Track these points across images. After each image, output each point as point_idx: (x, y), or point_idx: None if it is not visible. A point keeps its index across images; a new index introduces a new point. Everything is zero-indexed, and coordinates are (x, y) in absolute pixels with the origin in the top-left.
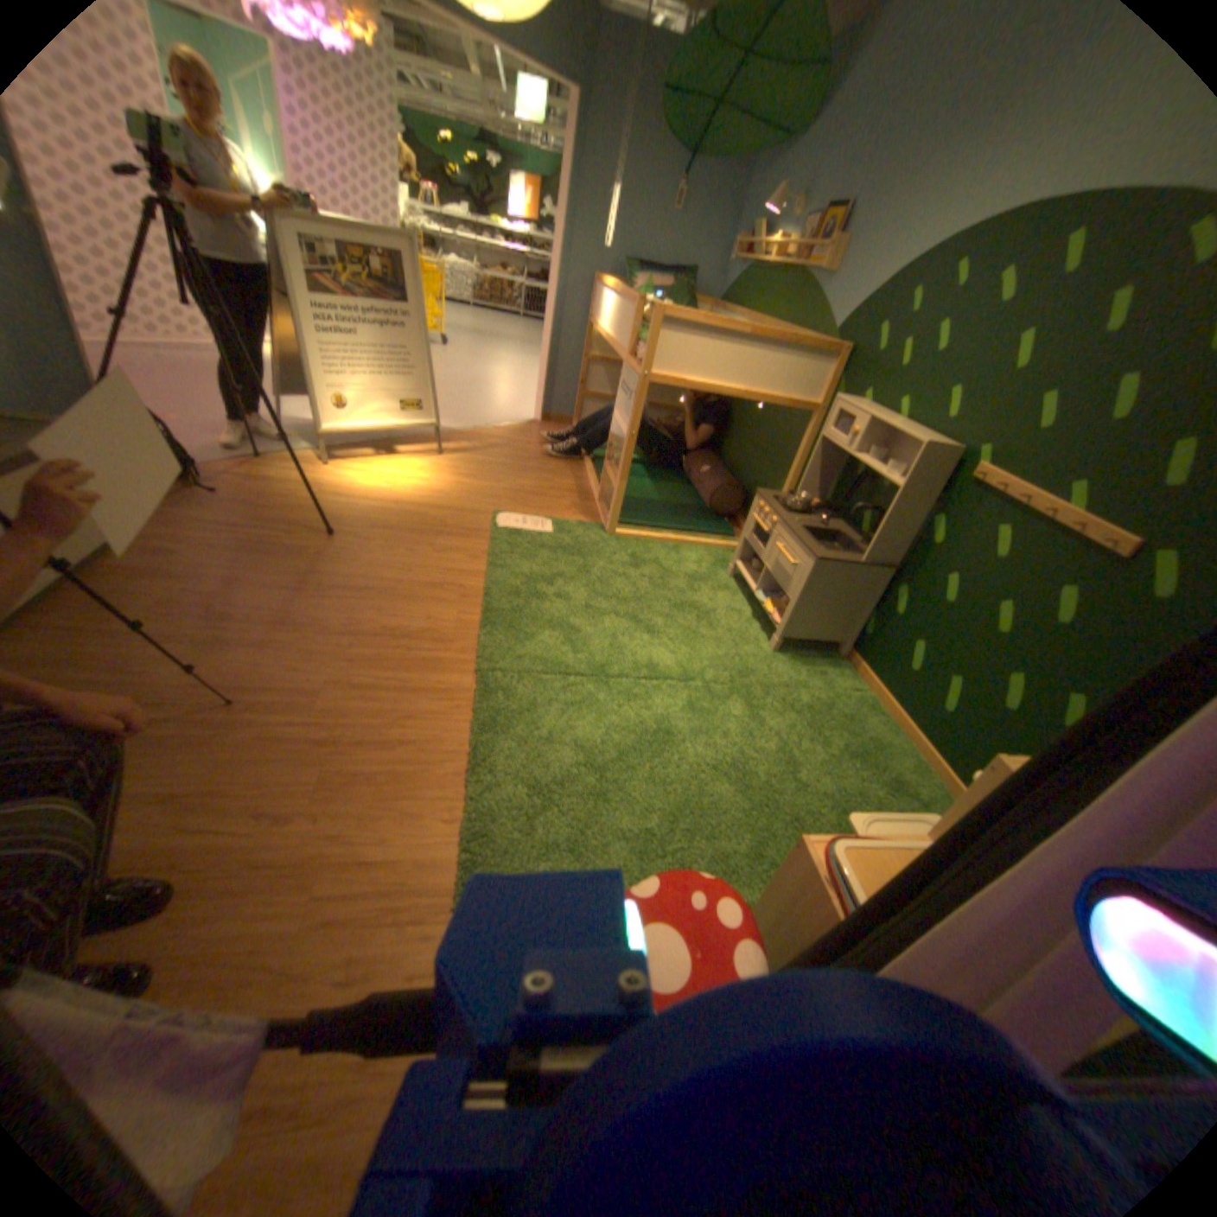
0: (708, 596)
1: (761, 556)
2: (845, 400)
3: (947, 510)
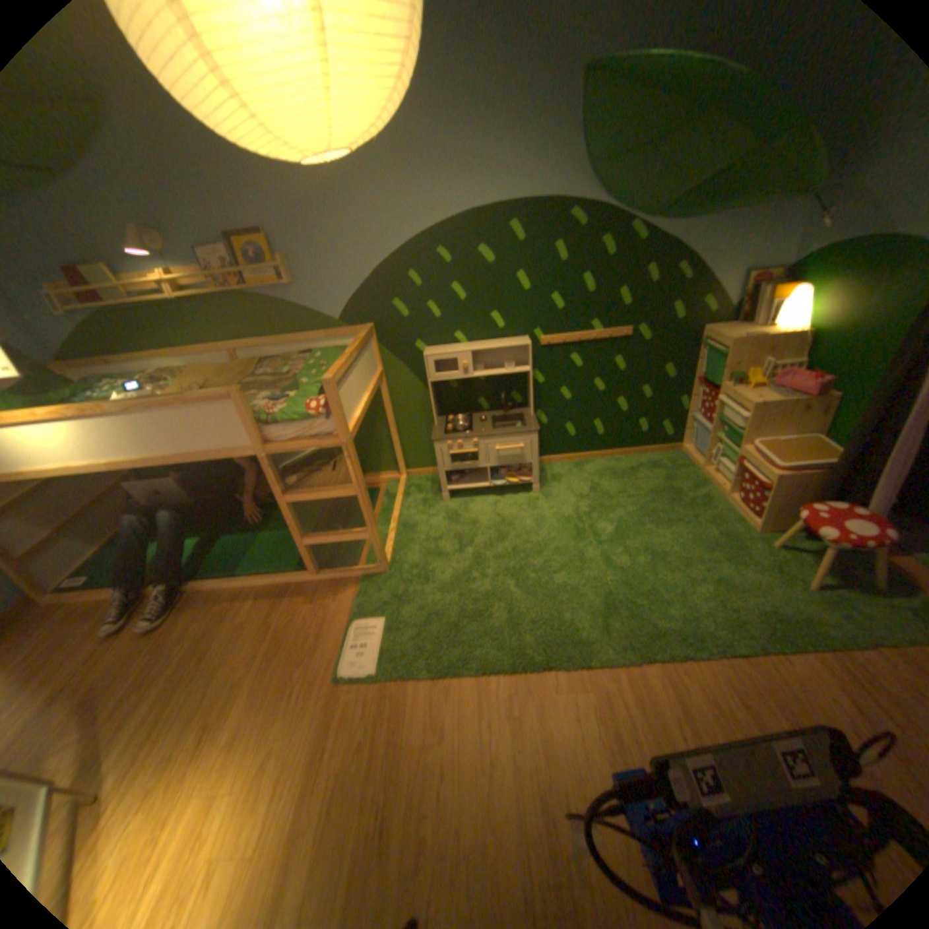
0: (475, 515)
1: (477, 466)
2: (432, 355)
3: (536, 367)
